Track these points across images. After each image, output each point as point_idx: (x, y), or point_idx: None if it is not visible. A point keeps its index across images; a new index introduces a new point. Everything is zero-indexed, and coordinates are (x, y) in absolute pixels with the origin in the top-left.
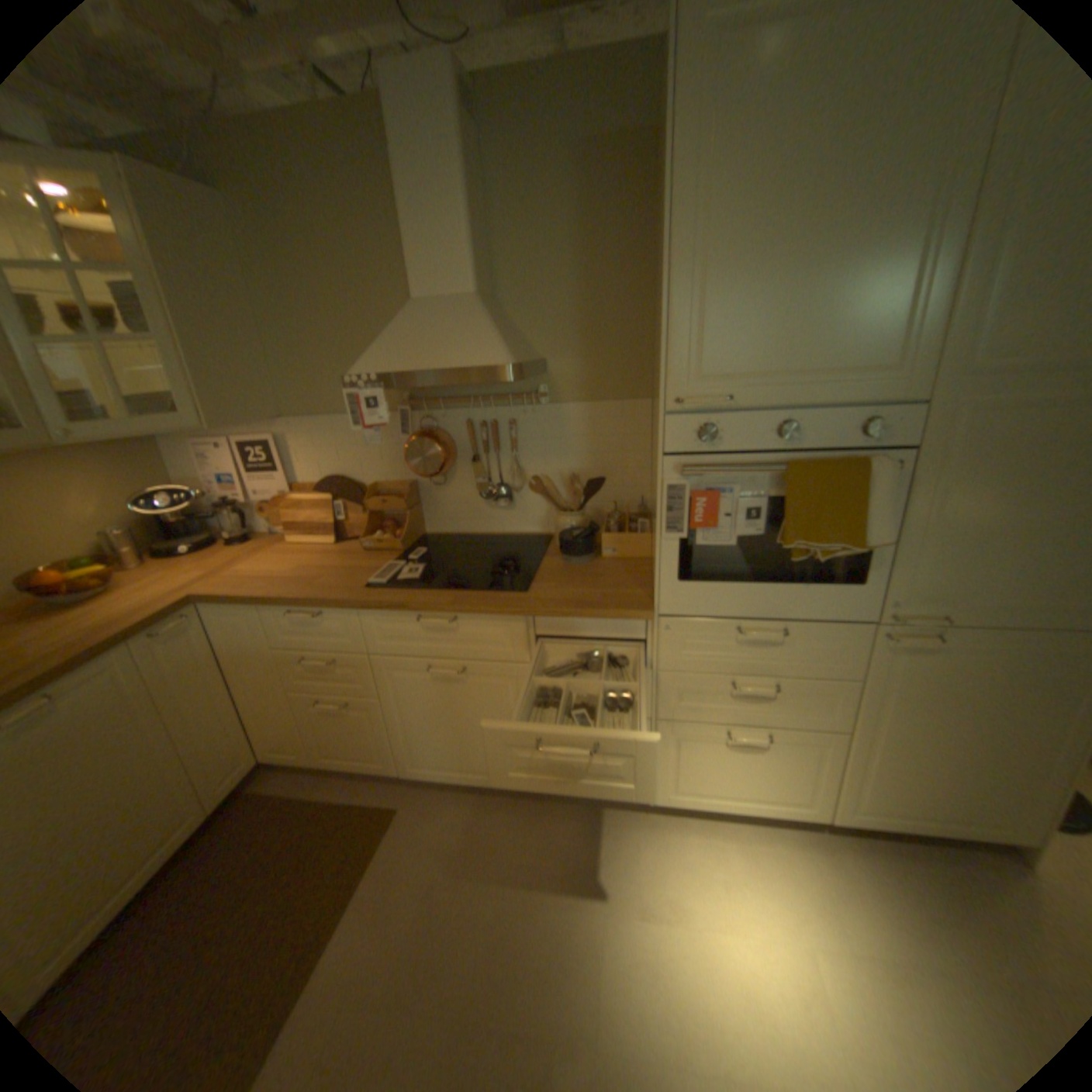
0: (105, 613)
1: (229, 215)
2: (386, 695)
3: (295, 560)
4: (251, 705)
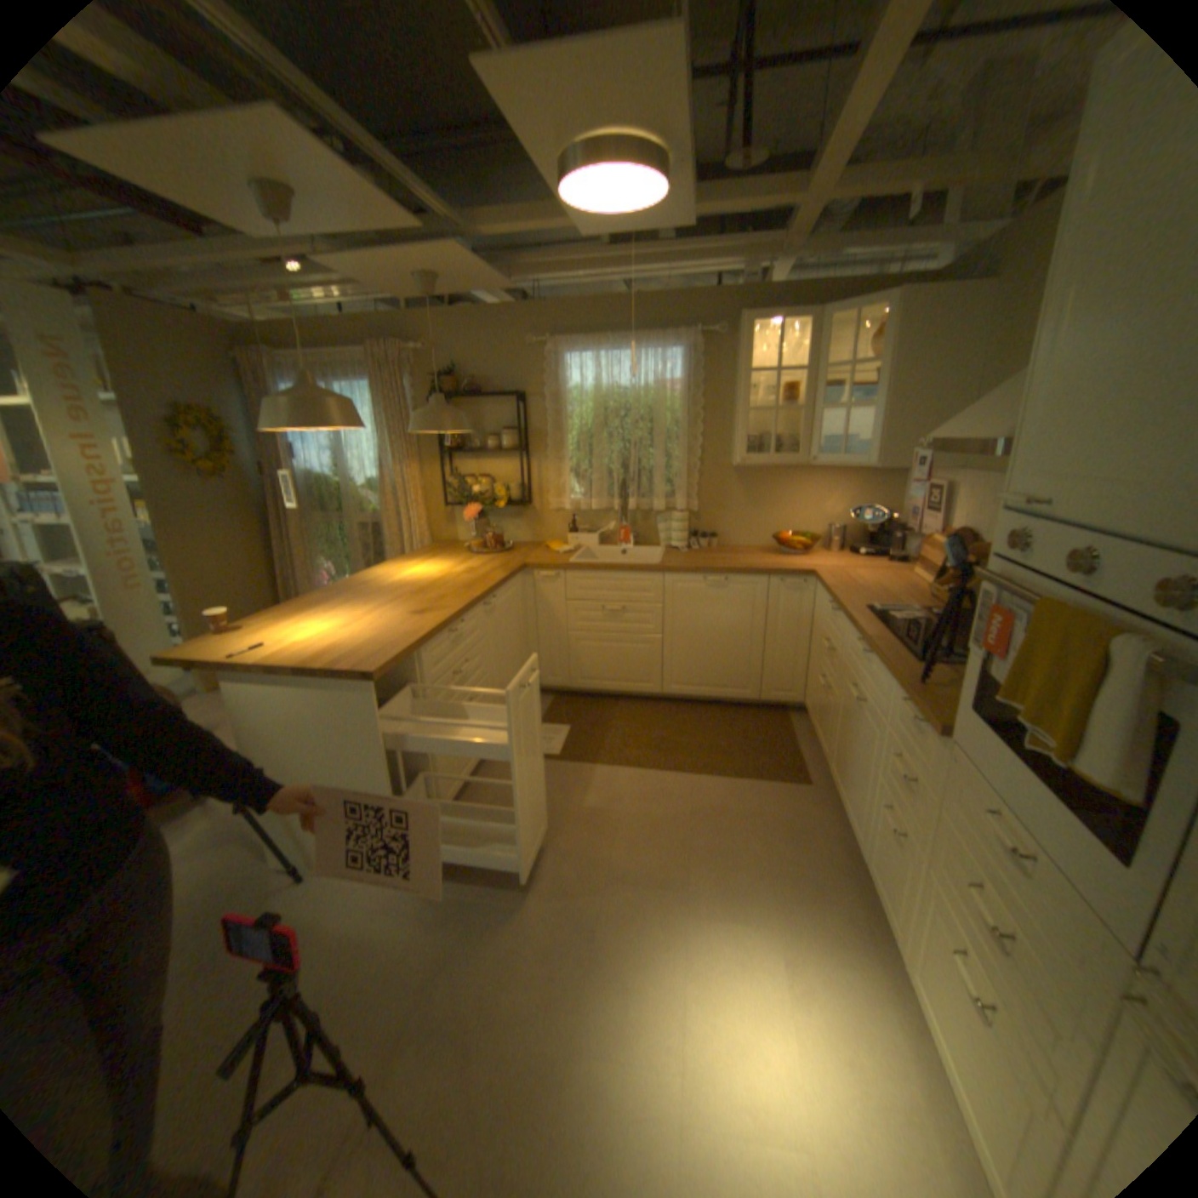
0: (783, 561)
1: (997, 297)
2: (840, 694)
3: (889, 581)
4: (811, 659)
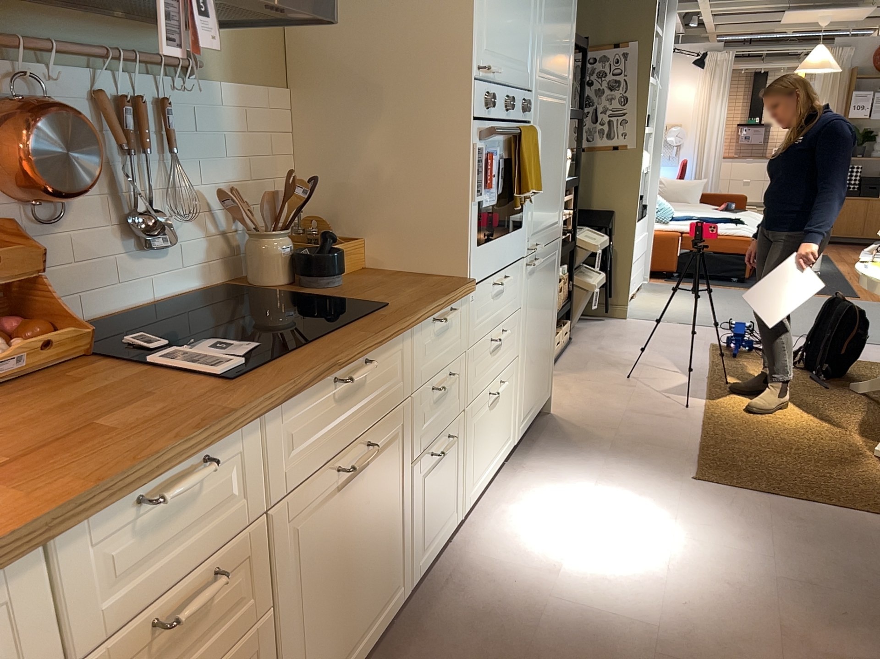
0: None
1: None
2: (282, 583)
3: None
4: None
